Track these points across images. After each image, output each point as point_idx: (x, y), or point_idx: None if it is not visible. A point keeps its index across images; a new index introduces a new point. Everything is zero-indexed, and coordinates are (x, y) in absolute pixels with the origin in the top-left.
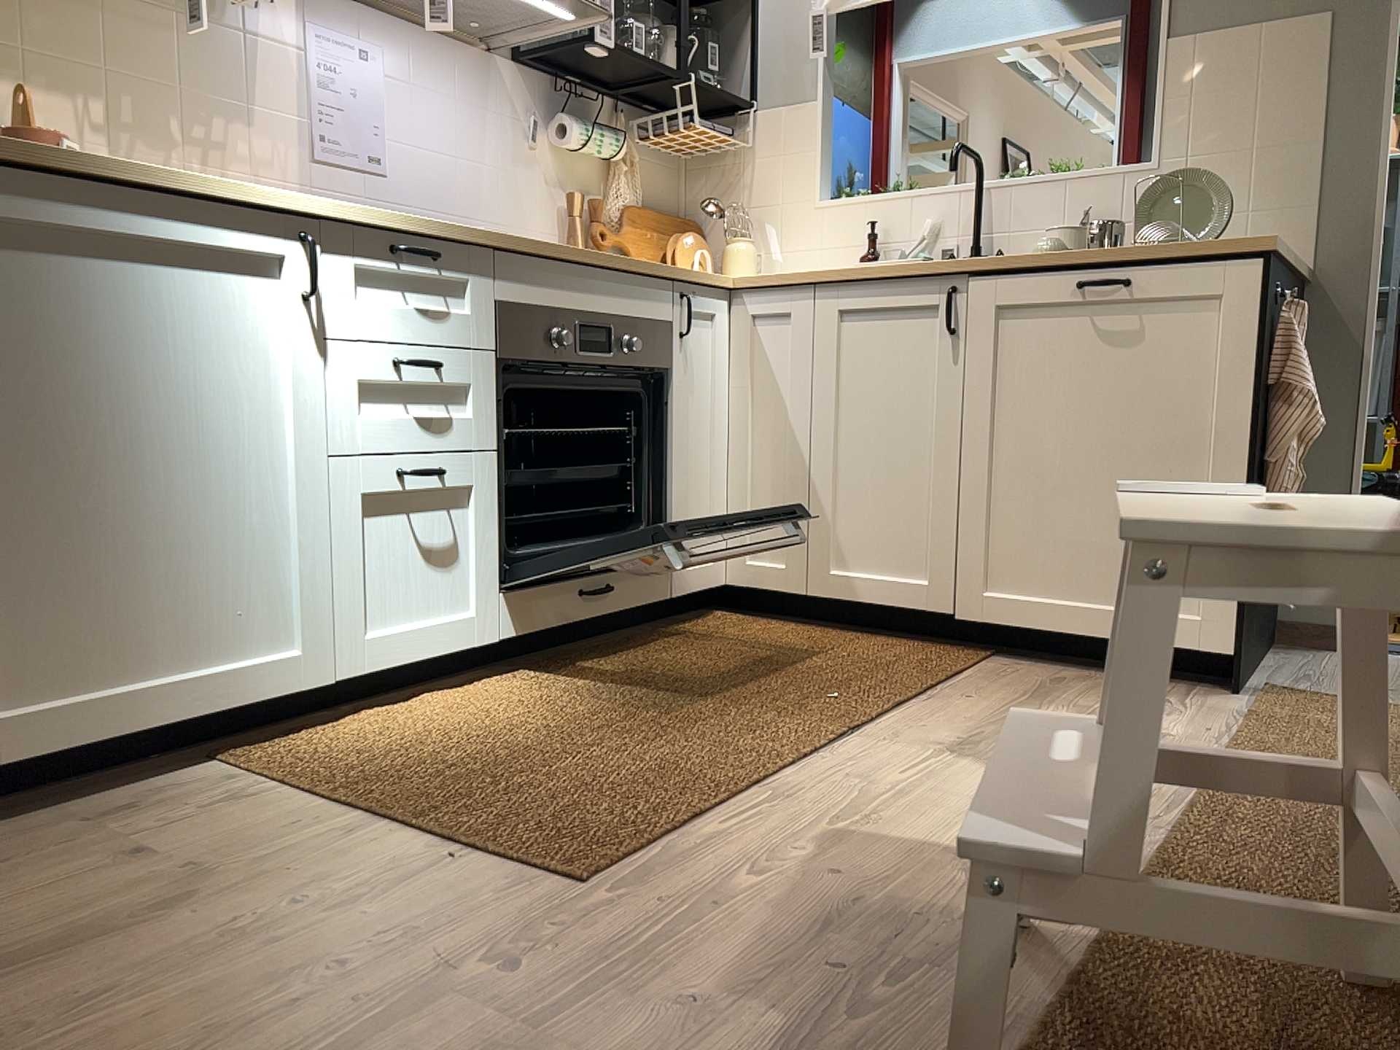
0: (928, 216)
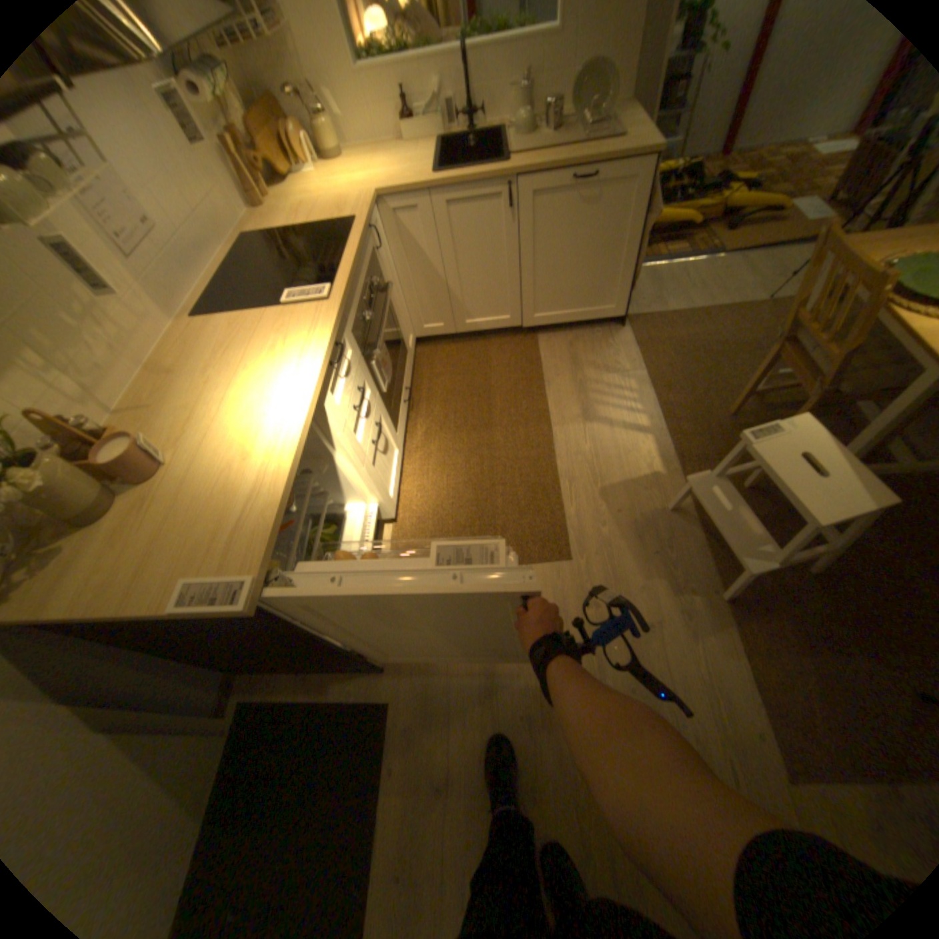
0: (431, 74)
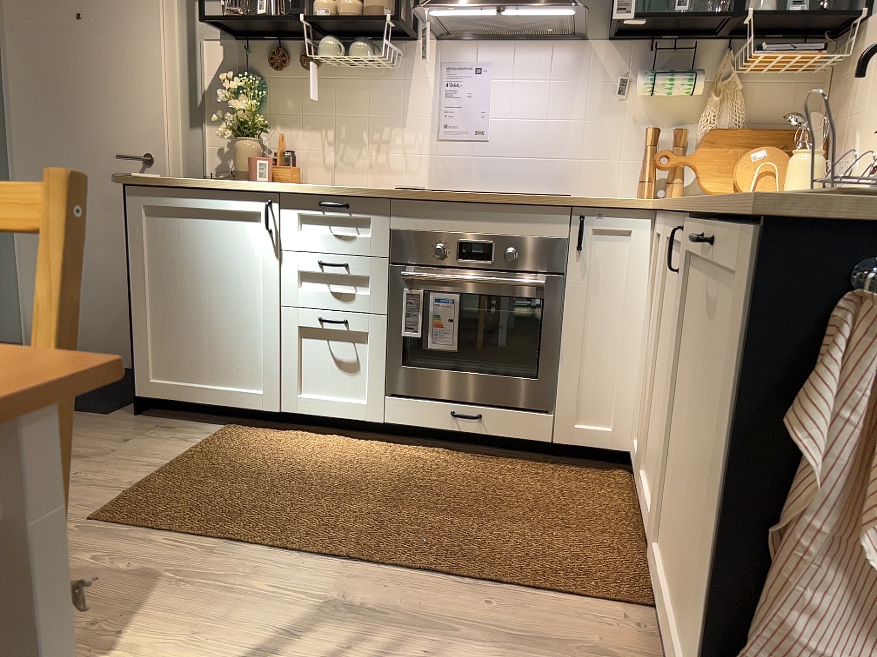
0: None
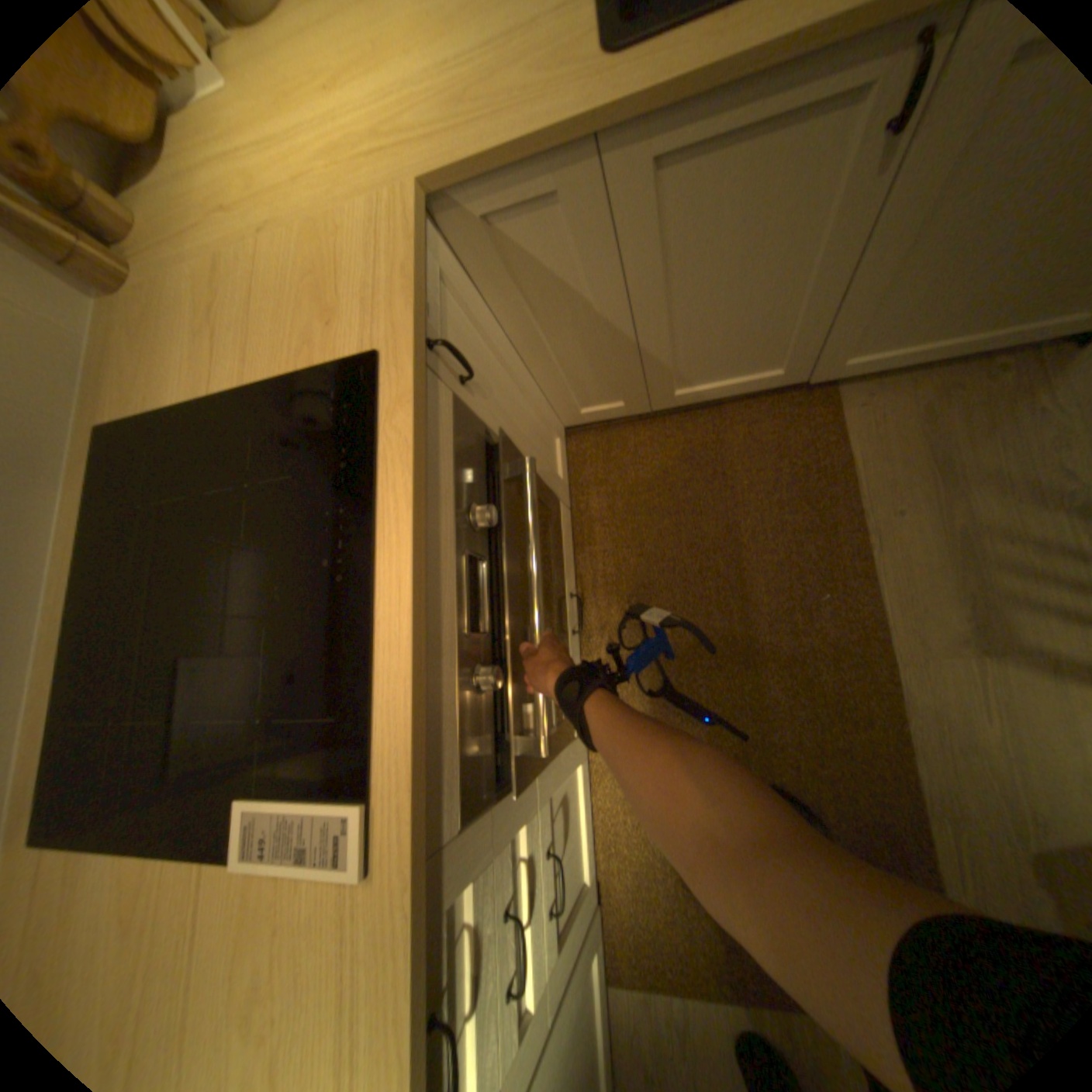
0: None
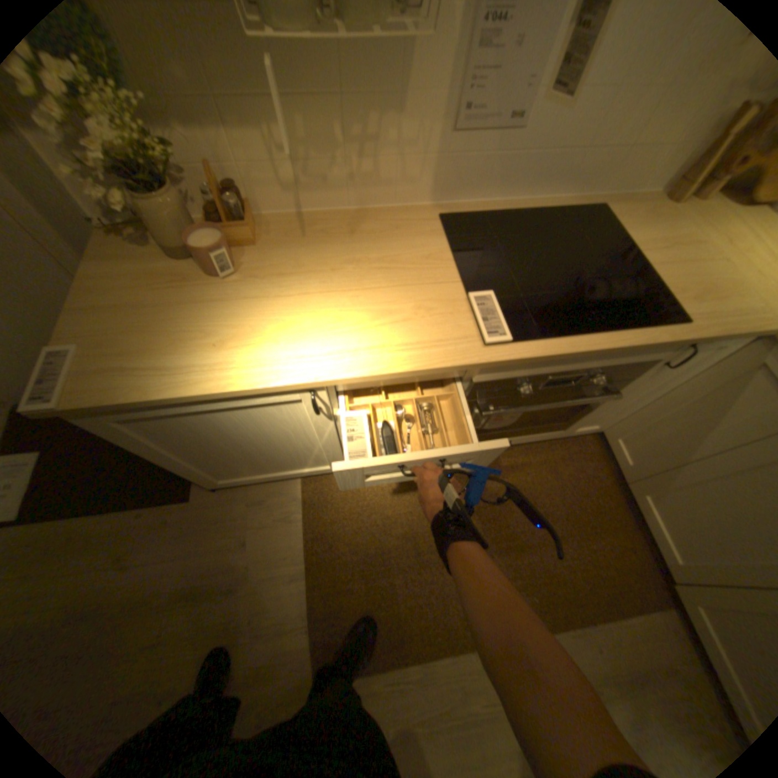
0: None
